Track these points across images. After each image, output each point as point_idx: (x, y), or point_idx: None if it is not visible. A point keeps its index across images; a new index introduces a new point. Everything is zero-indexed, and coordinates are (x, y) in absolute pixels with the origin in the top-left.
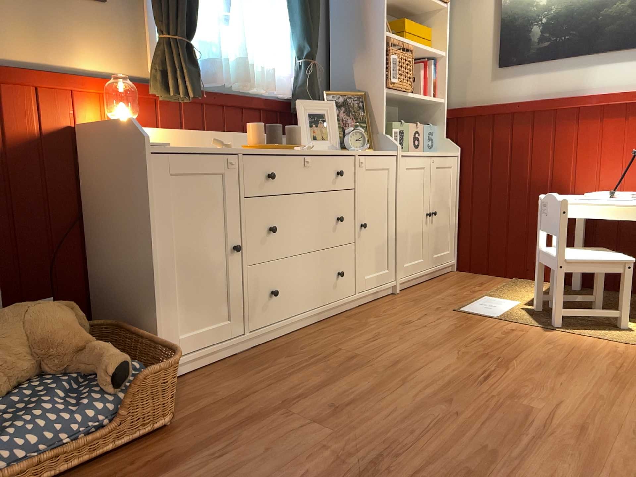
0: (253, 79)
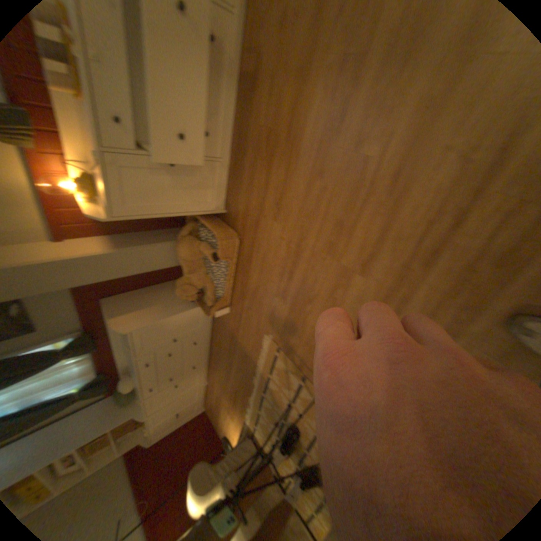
0: None
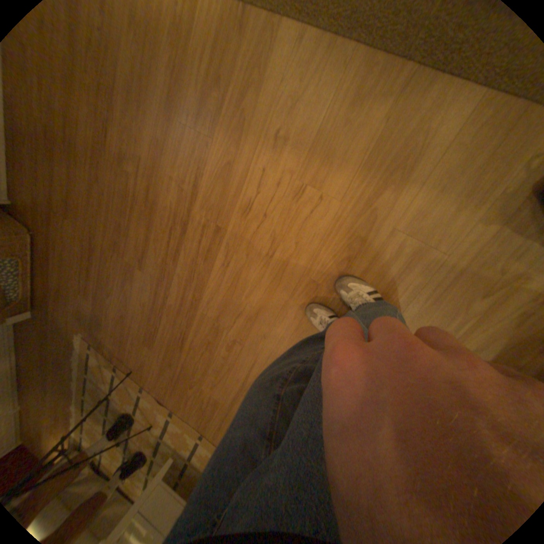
0: None
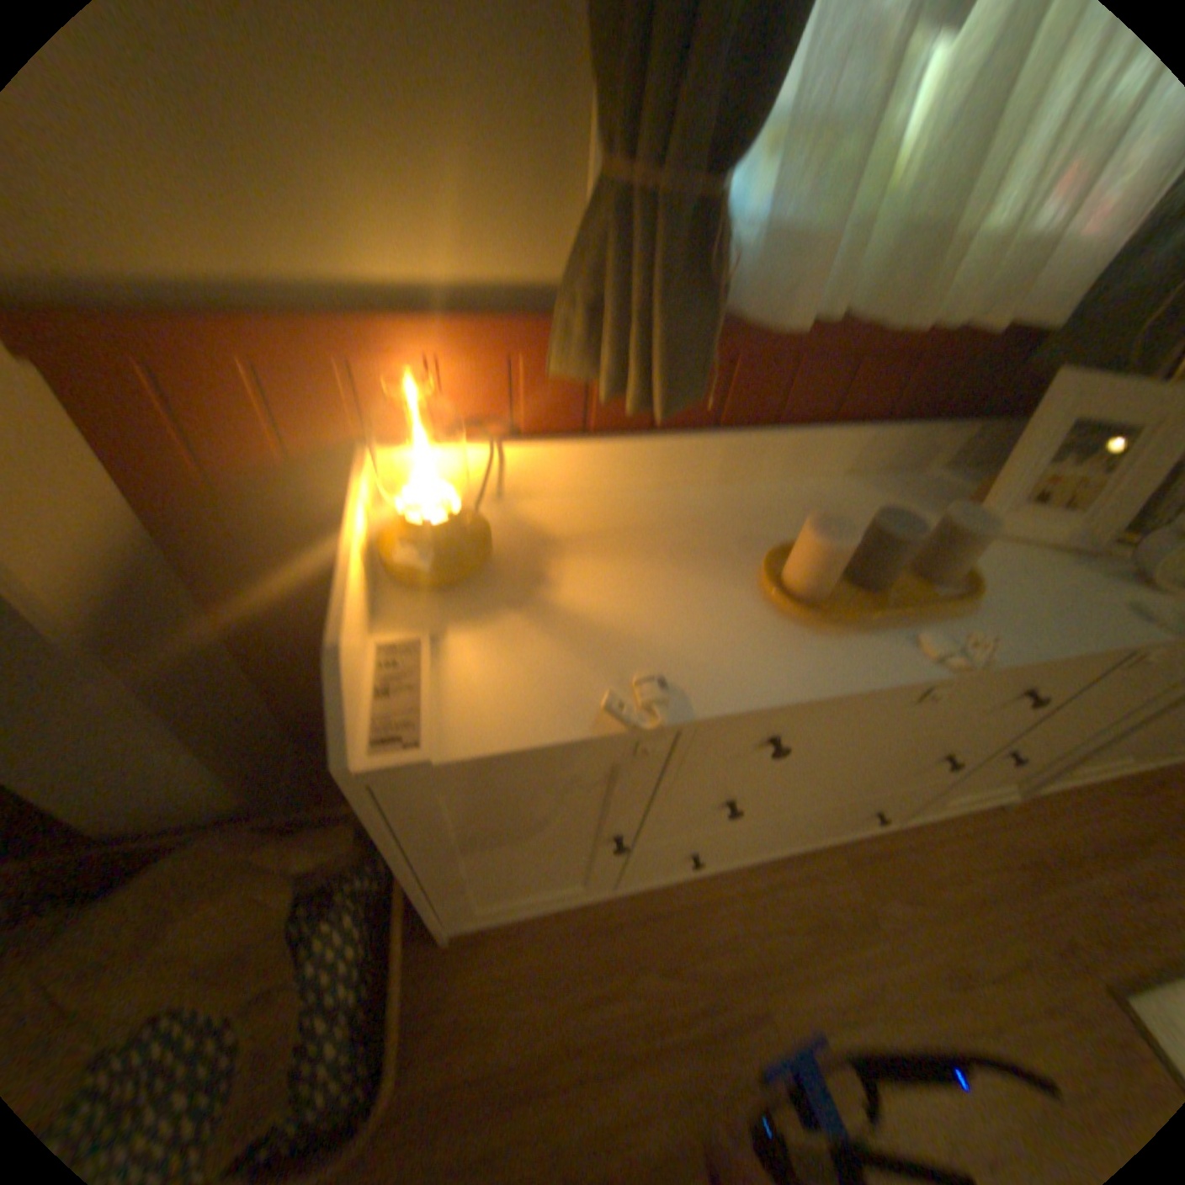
0: (956, 259)
